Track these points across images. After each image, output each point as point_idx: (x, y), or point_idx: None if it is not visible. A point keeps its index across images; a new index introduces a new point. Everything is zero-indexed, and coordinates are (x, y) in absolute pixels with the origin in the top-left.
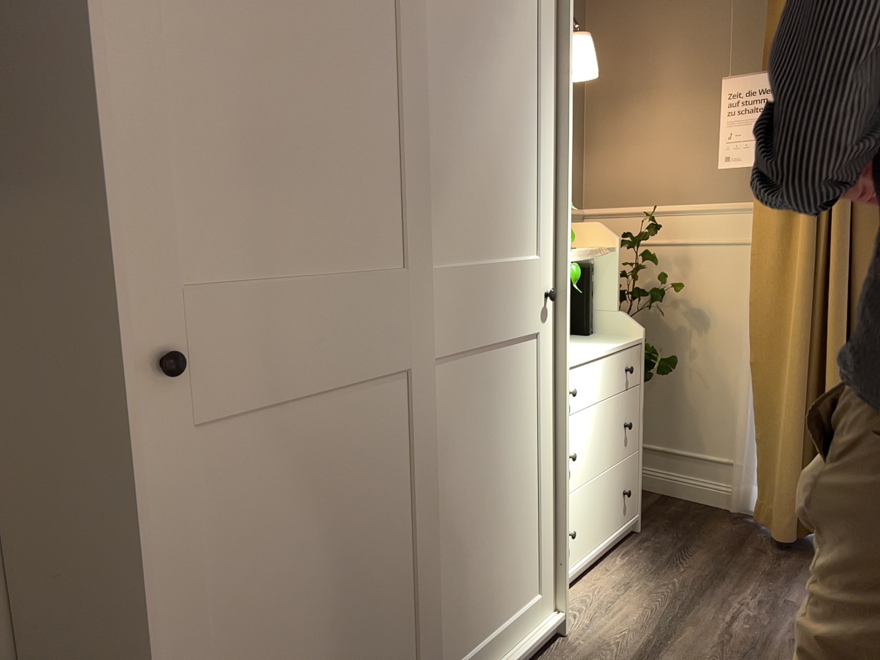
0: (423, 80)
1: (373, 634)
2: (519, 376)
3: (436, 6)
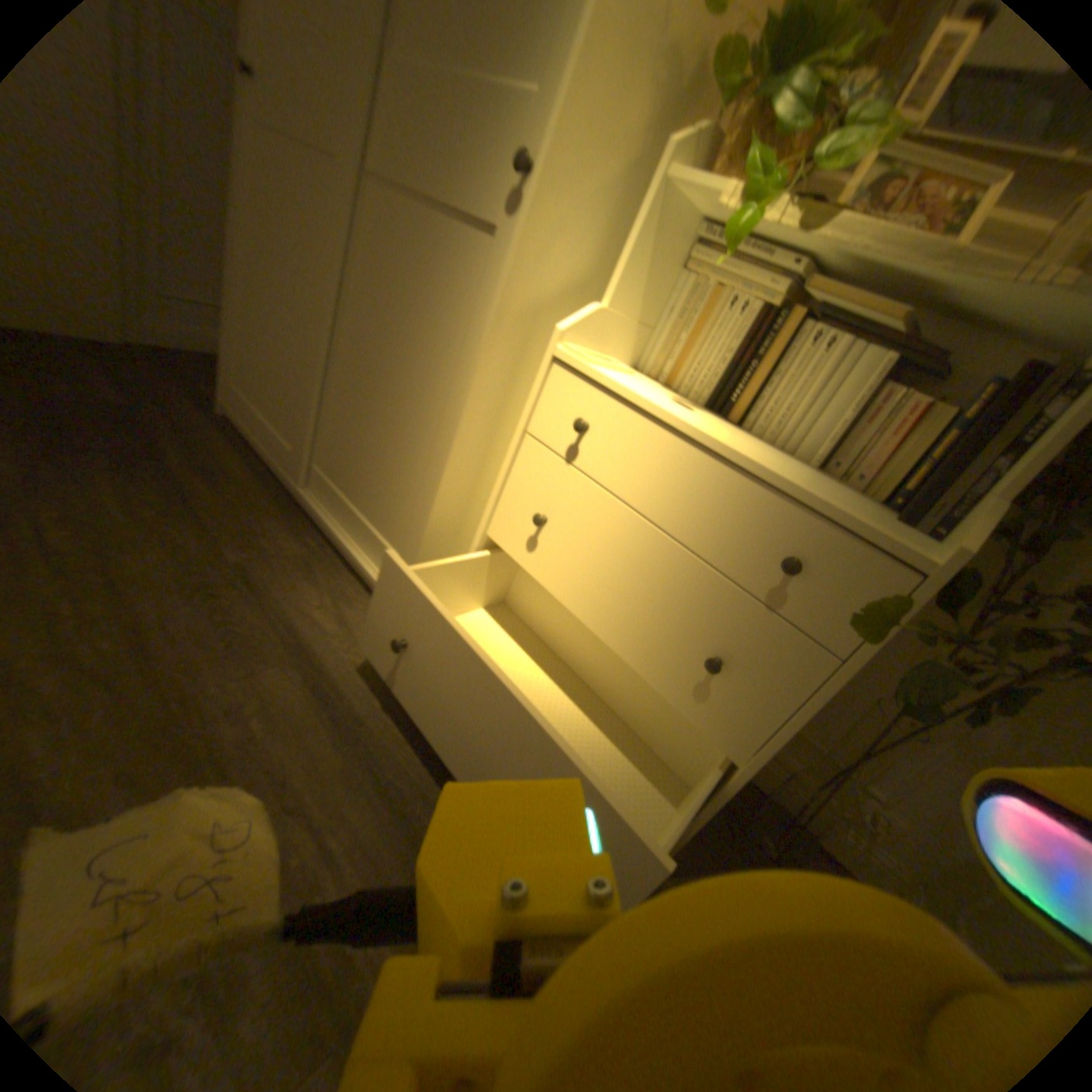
0: None
1: (288, 358)
2: (451, 273)
3: None
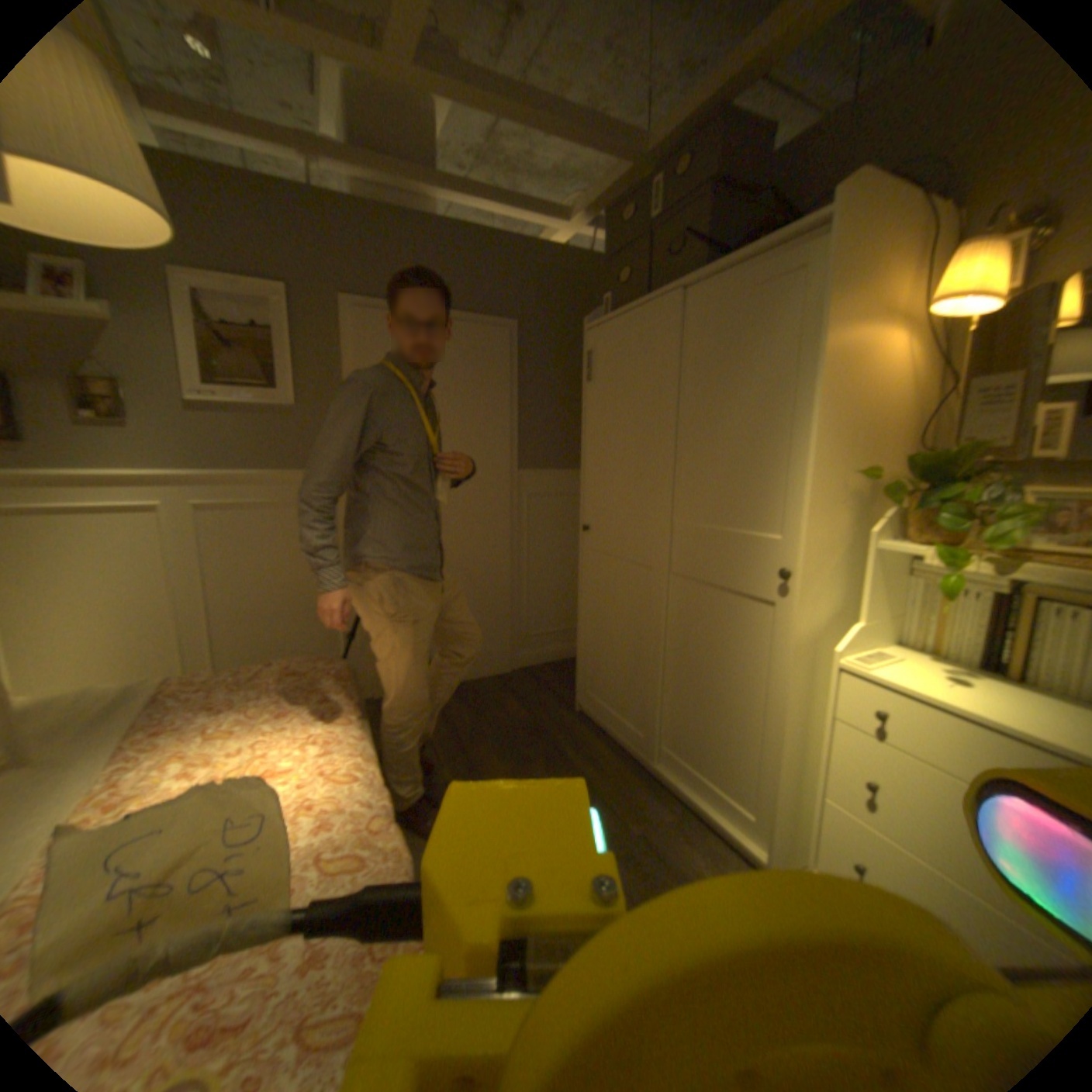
0: (680, 421)
1: (630, 674)
2: (747, 624)
3: (695, 375)
